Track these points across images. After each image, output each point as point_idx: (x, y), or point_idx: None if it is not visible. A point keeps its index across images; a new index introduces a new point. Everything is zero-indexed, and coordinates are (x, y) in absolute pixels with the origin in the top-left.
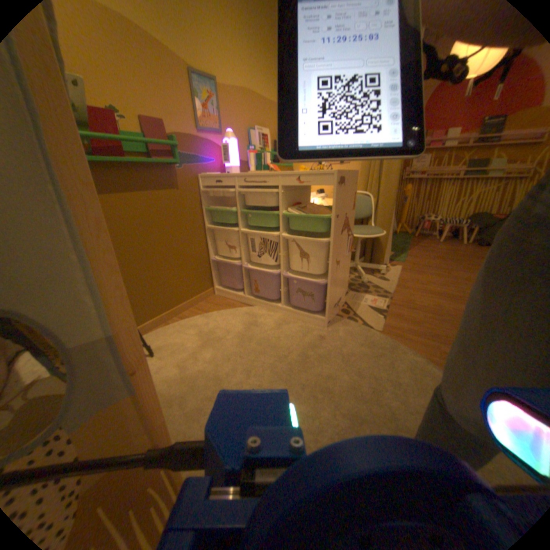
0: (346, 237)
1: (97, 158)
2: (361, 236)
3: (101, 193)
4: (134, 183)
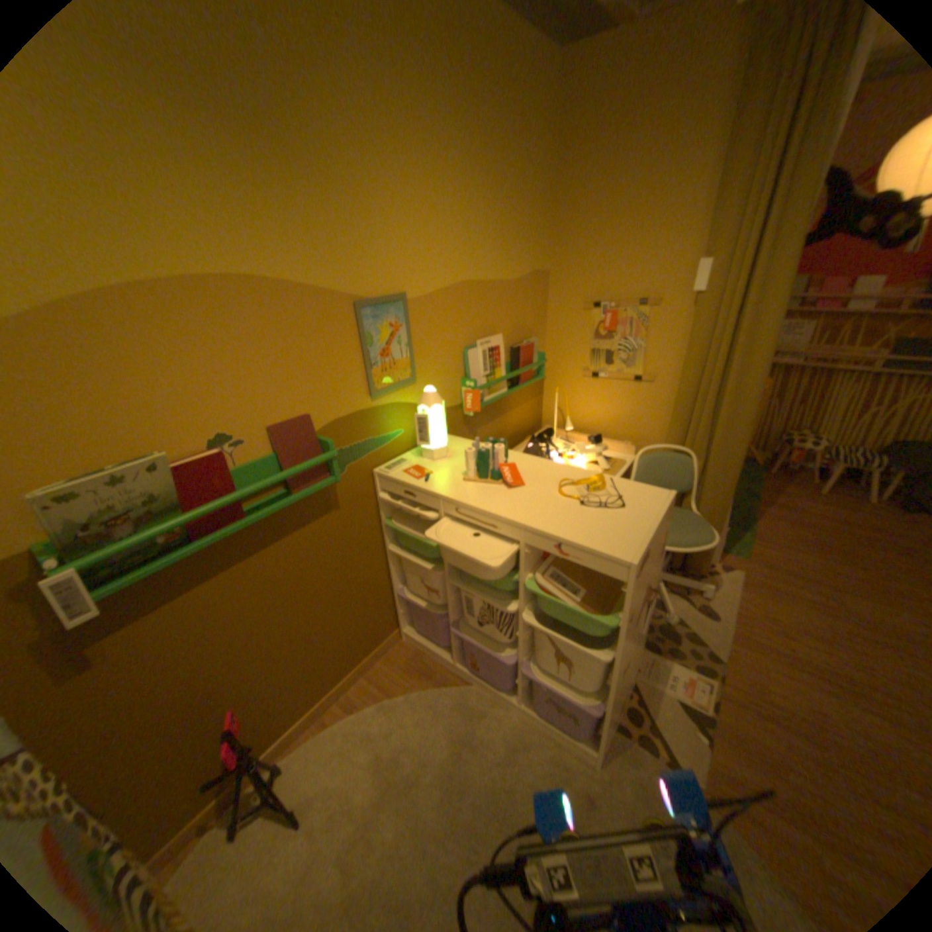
0: (647, 608)
1: (196, 548)
2: (672, 549)
3: (207, 579)
4: (262, 537)
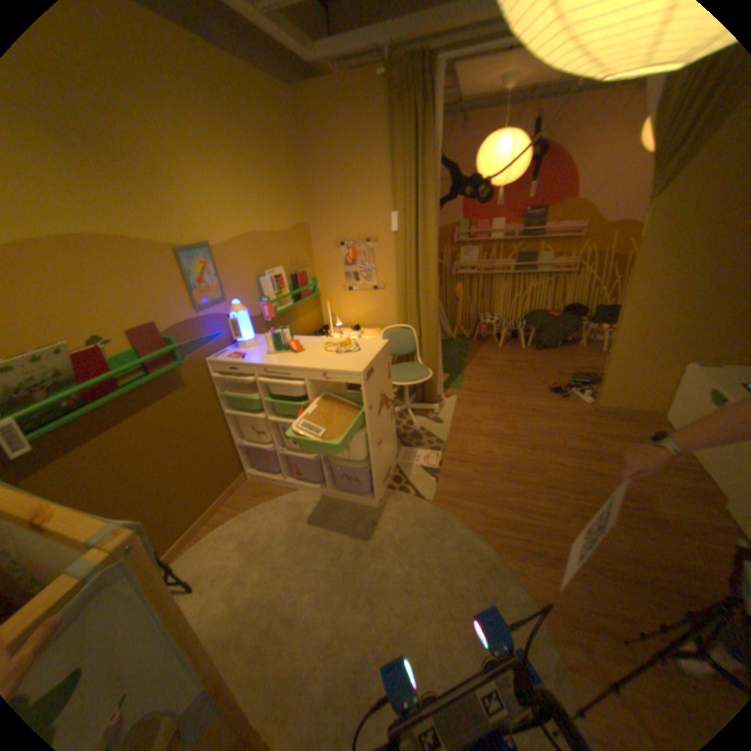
0: (385, 409)
1: (89, 408)
2: (405, 384)
3: (97, 435)
4: (132, 406)
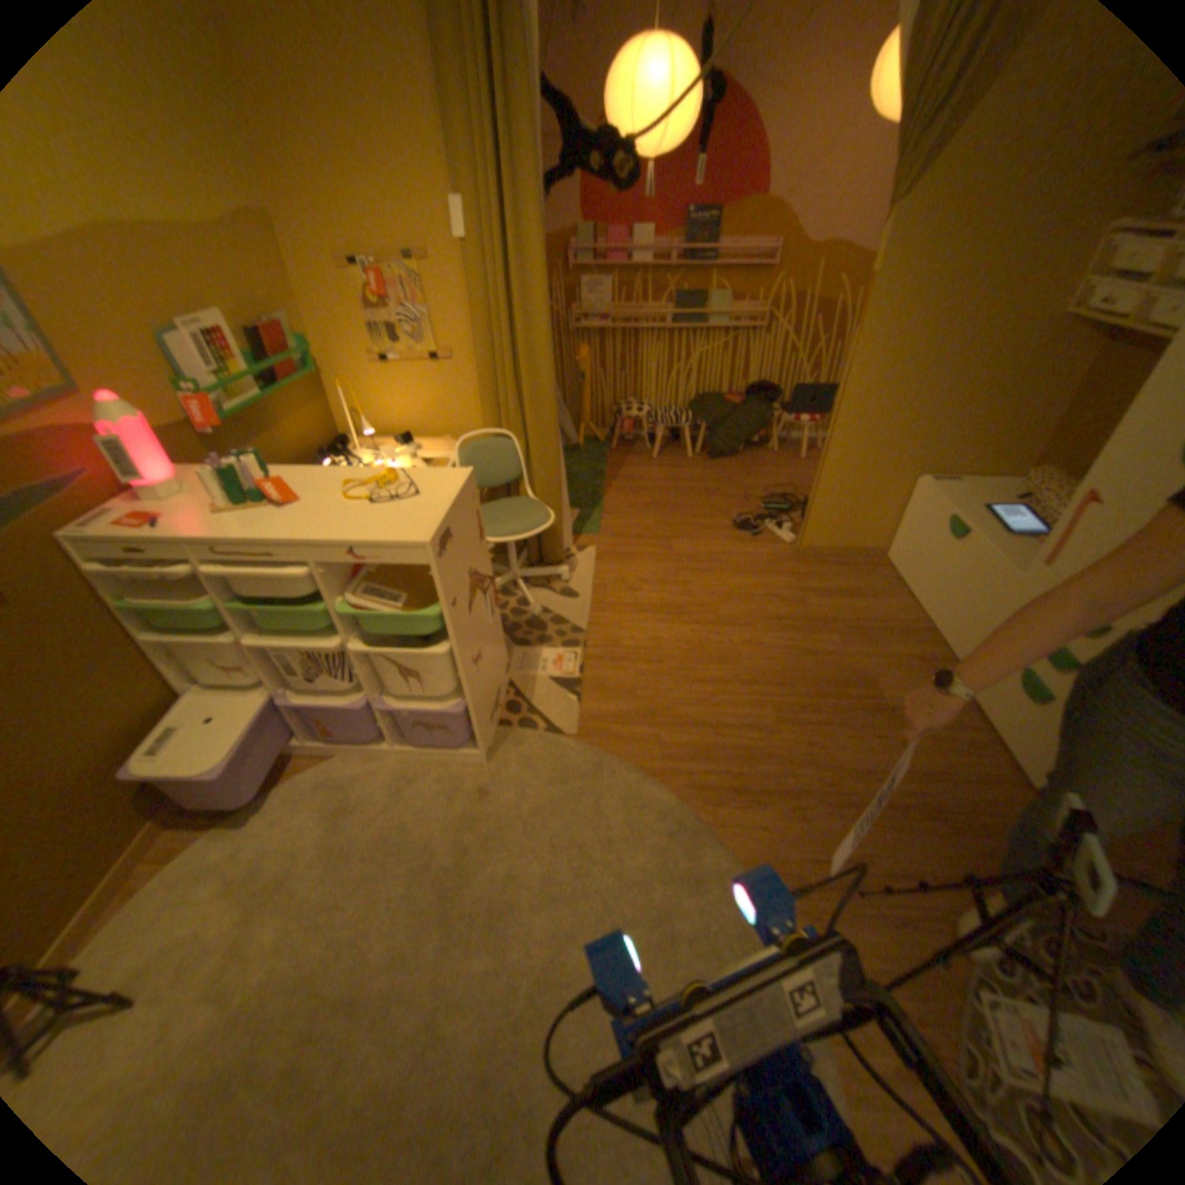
0: (482, 597)
1: None
2: (512, 540)
3: None
4: None
